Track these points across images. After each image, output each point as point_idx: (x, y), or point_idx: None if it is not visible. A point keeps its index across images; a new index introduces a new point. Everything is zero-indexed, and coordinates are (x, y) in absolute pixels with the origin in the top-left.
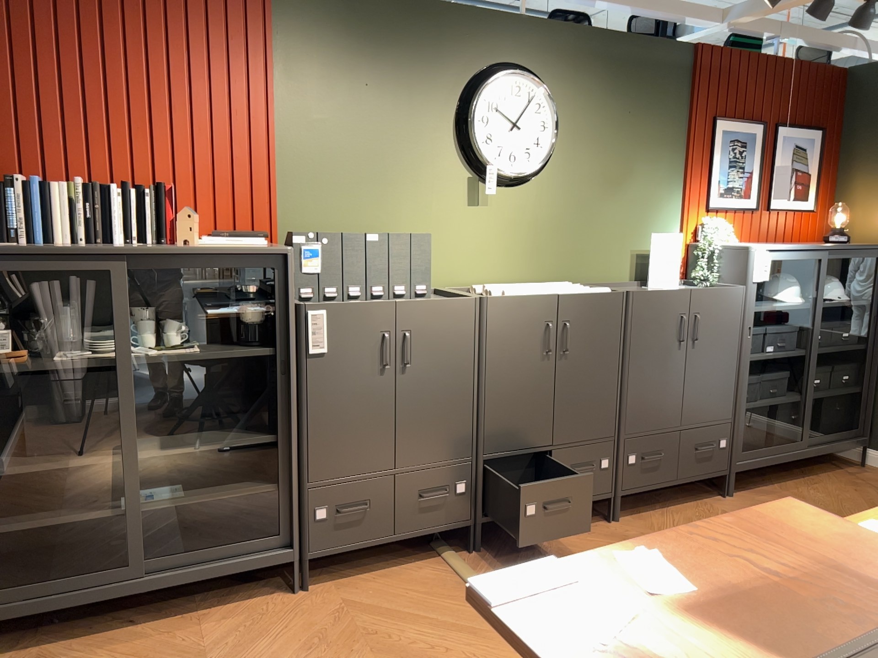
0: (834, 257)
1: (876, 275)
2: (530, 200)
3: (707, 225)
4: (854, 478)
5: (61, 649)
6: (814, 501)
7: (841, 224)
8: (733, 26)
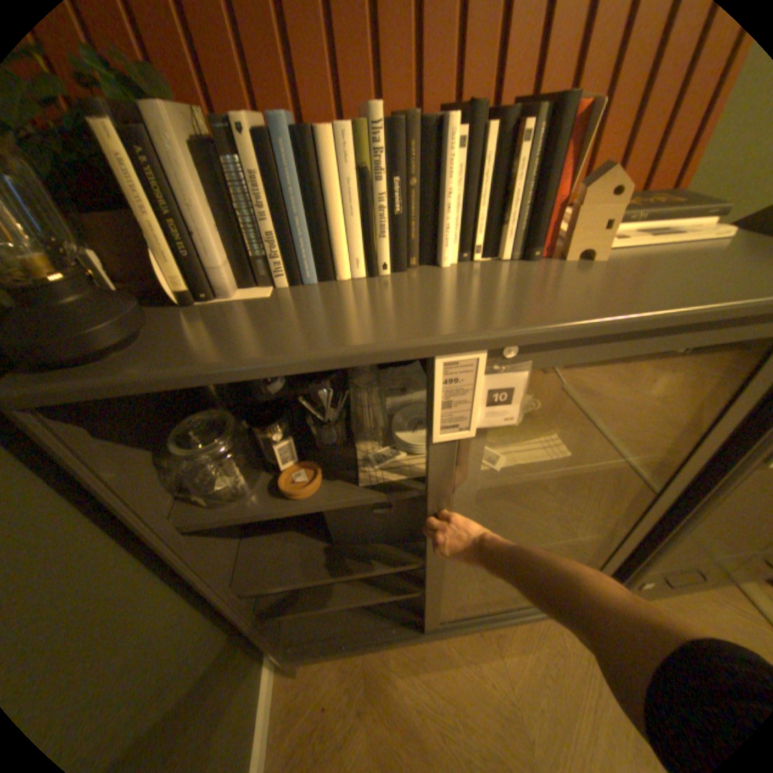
0: None
1: None
2: None
3: None
4: None
5: (383, 668)
6: None
7: None
8: None
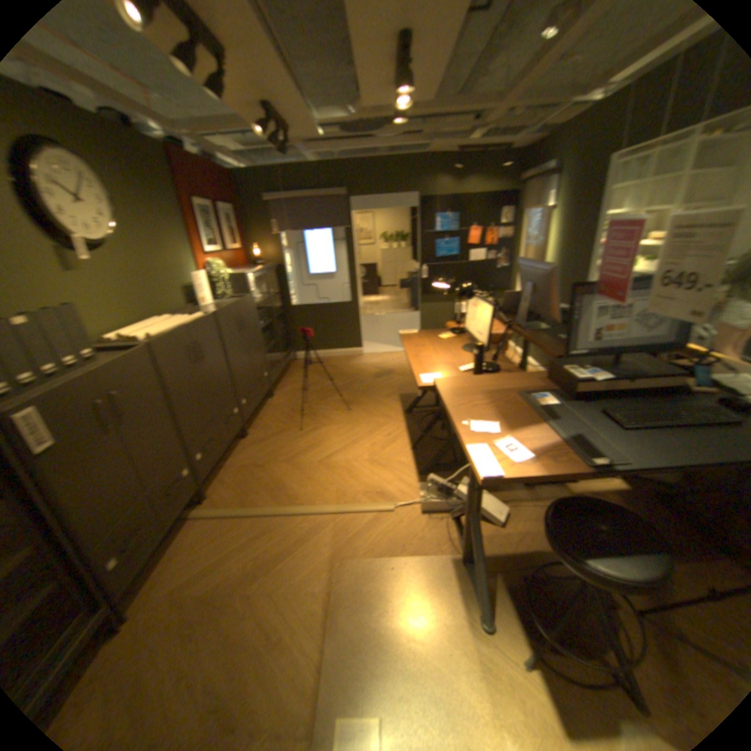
0: (266, 272)
1: (277, 277)
2: (107, 261)
3: (210, 263)
4: (298, 366)
5: None
6: (298, 382)
7: (252, 255)
8: (173, 132)
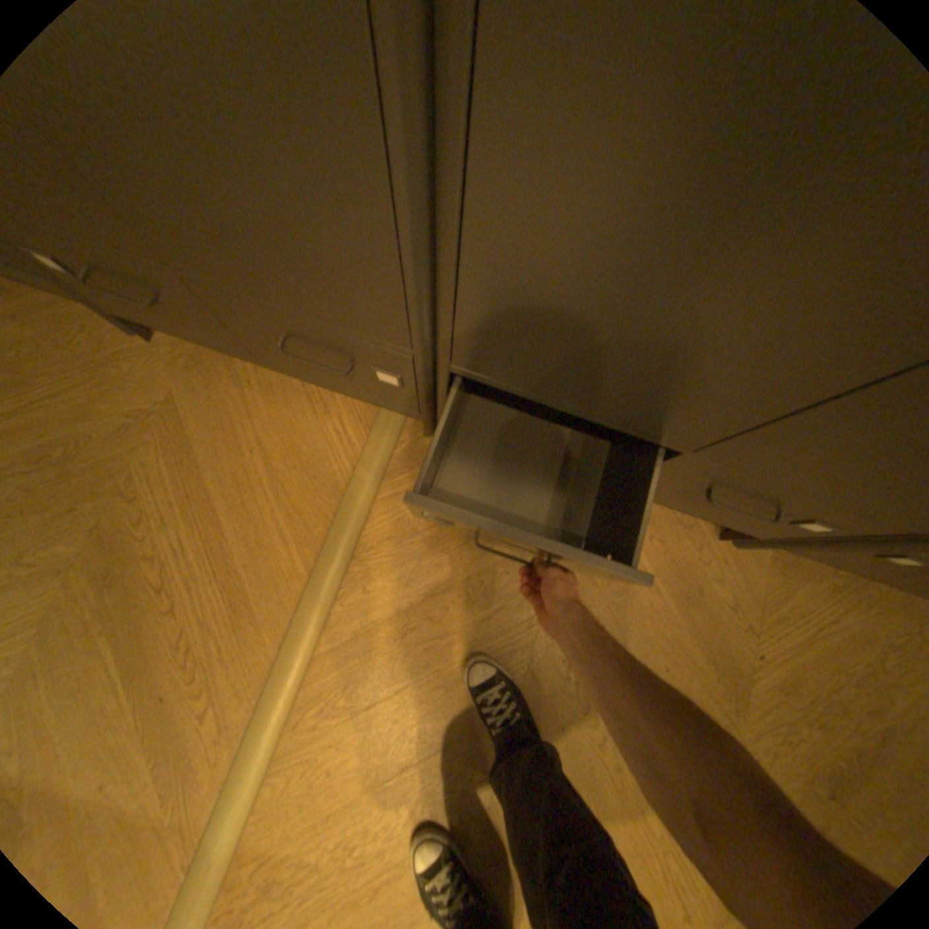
0: None
1: None
2: None
3: None
4: None
5: None
6: None
7: None
8: None
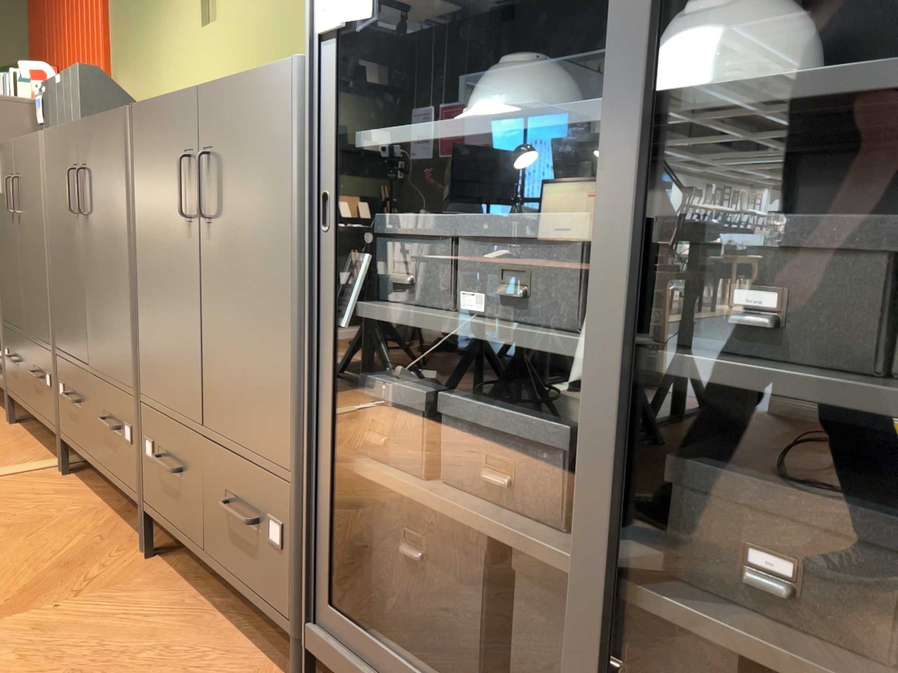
0: None
1: None
2: None
3: None
4: None
5: None
6: None
7: None
8: None
